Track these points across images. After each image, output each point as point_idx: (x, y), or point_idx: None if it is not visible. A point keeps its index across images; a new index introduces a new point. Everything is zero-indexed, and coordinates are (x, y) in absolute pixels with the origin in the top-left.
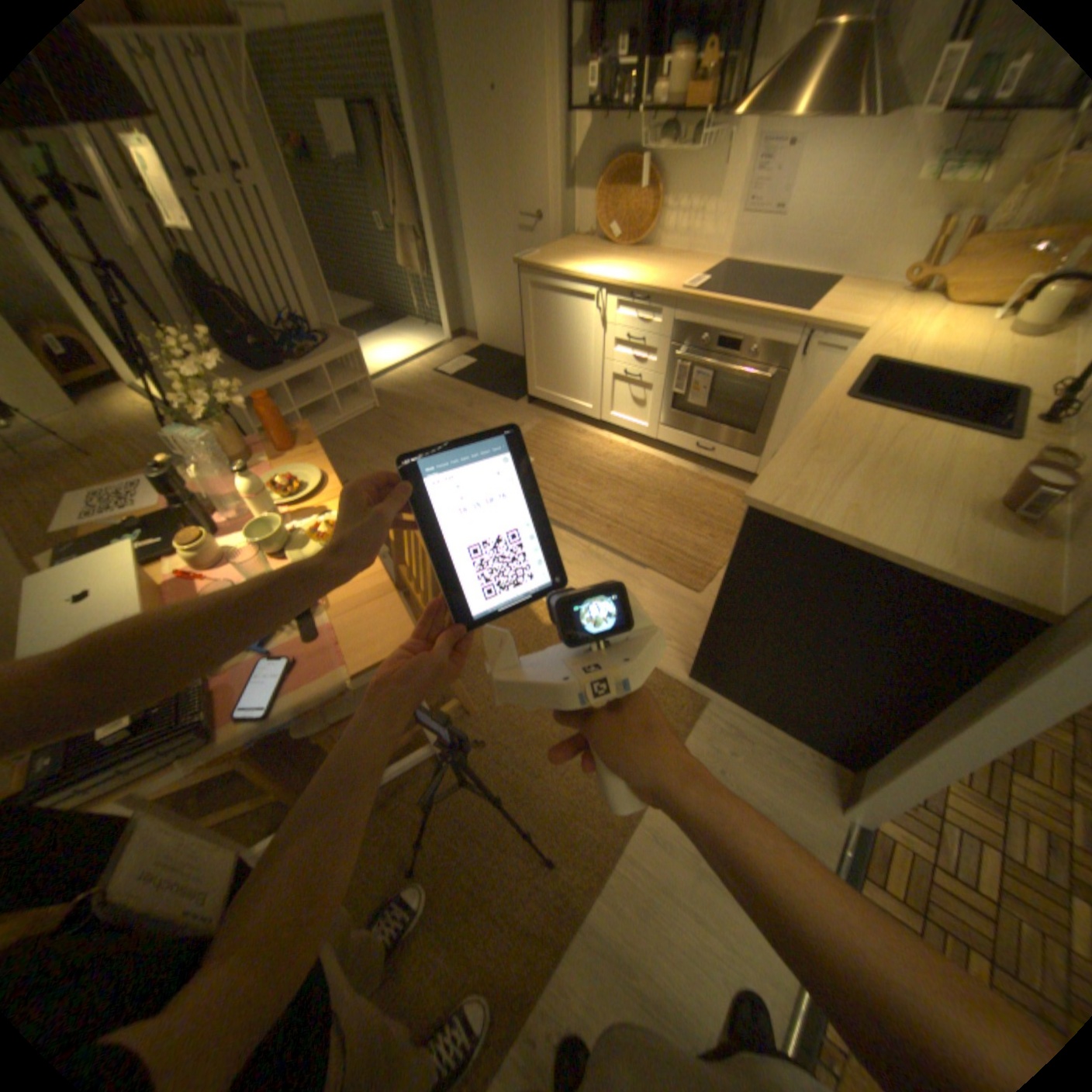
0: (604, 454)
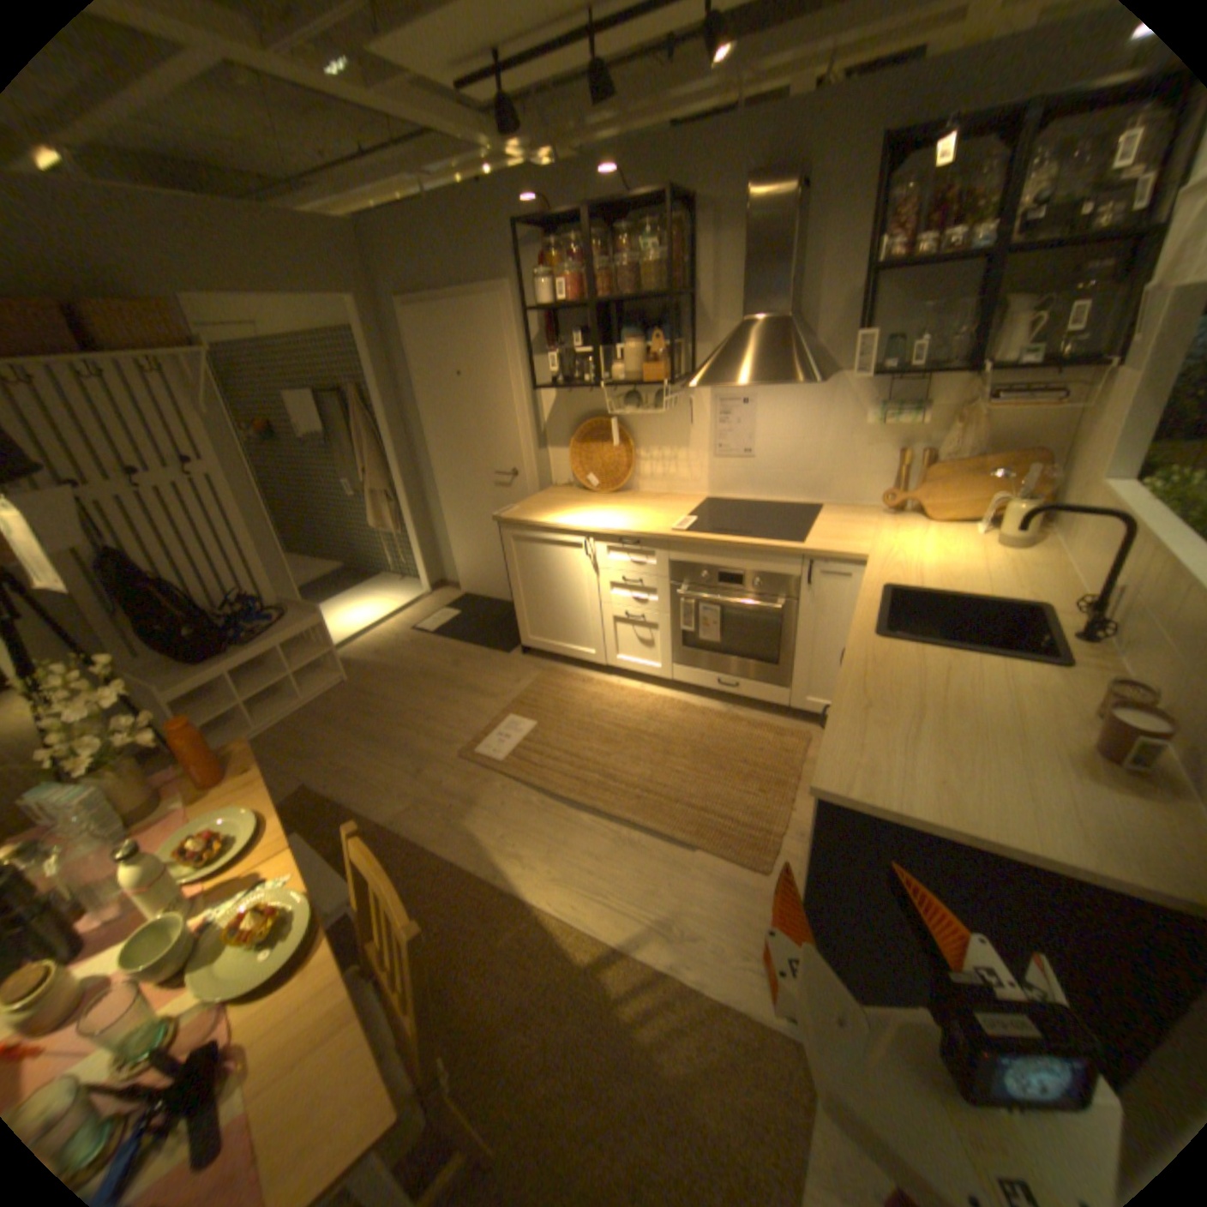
0: (618, 703)
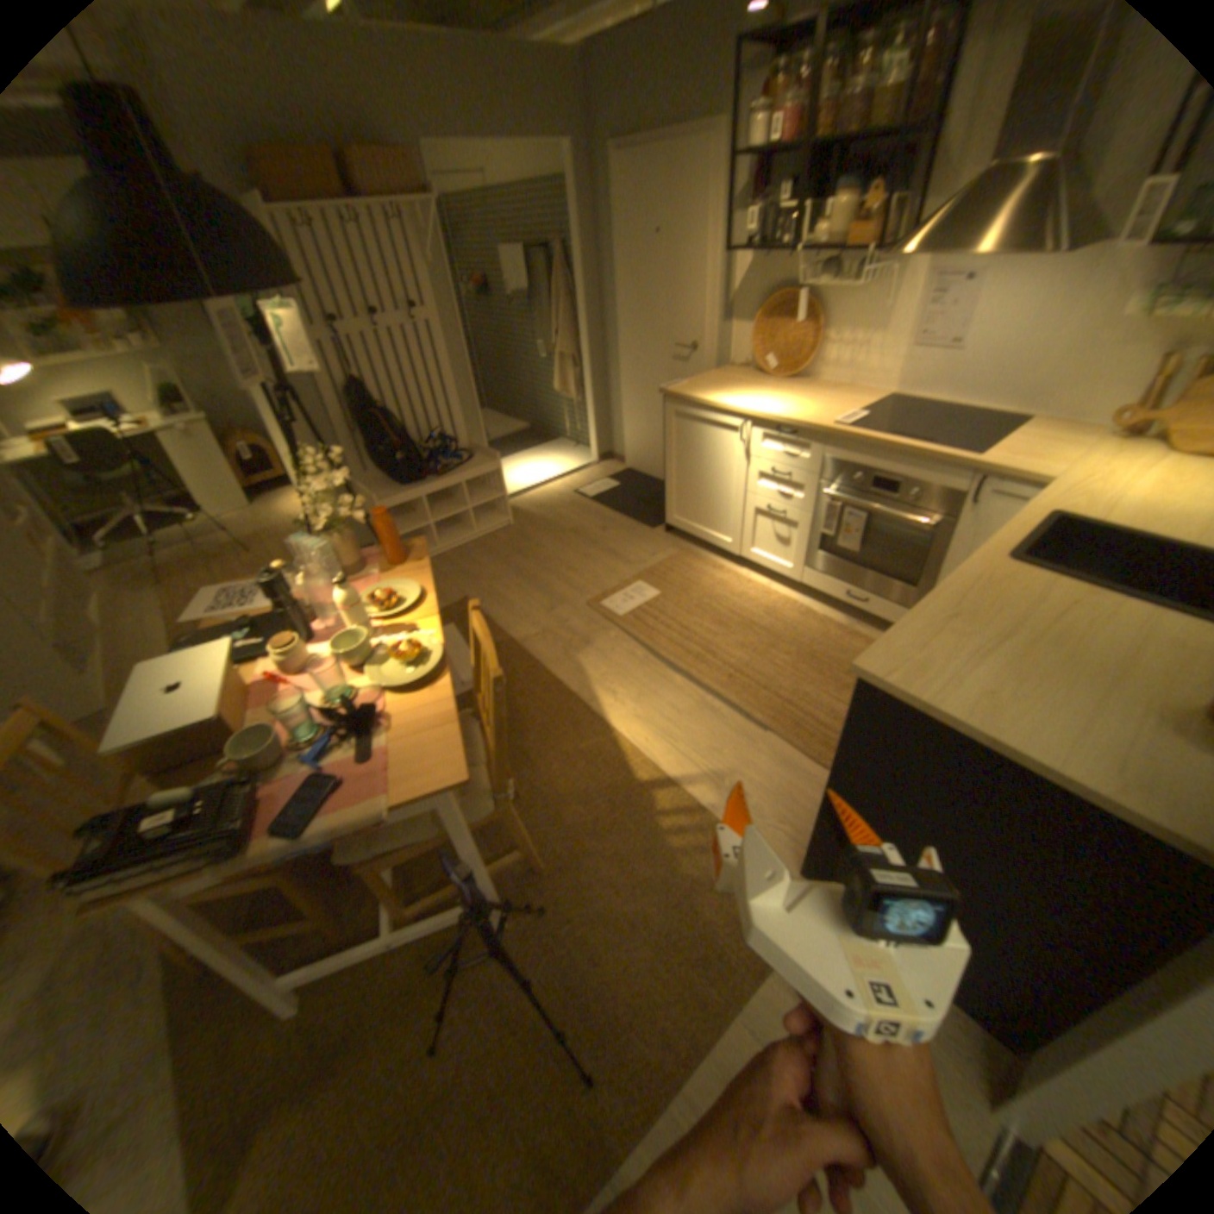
0: (739, 594)
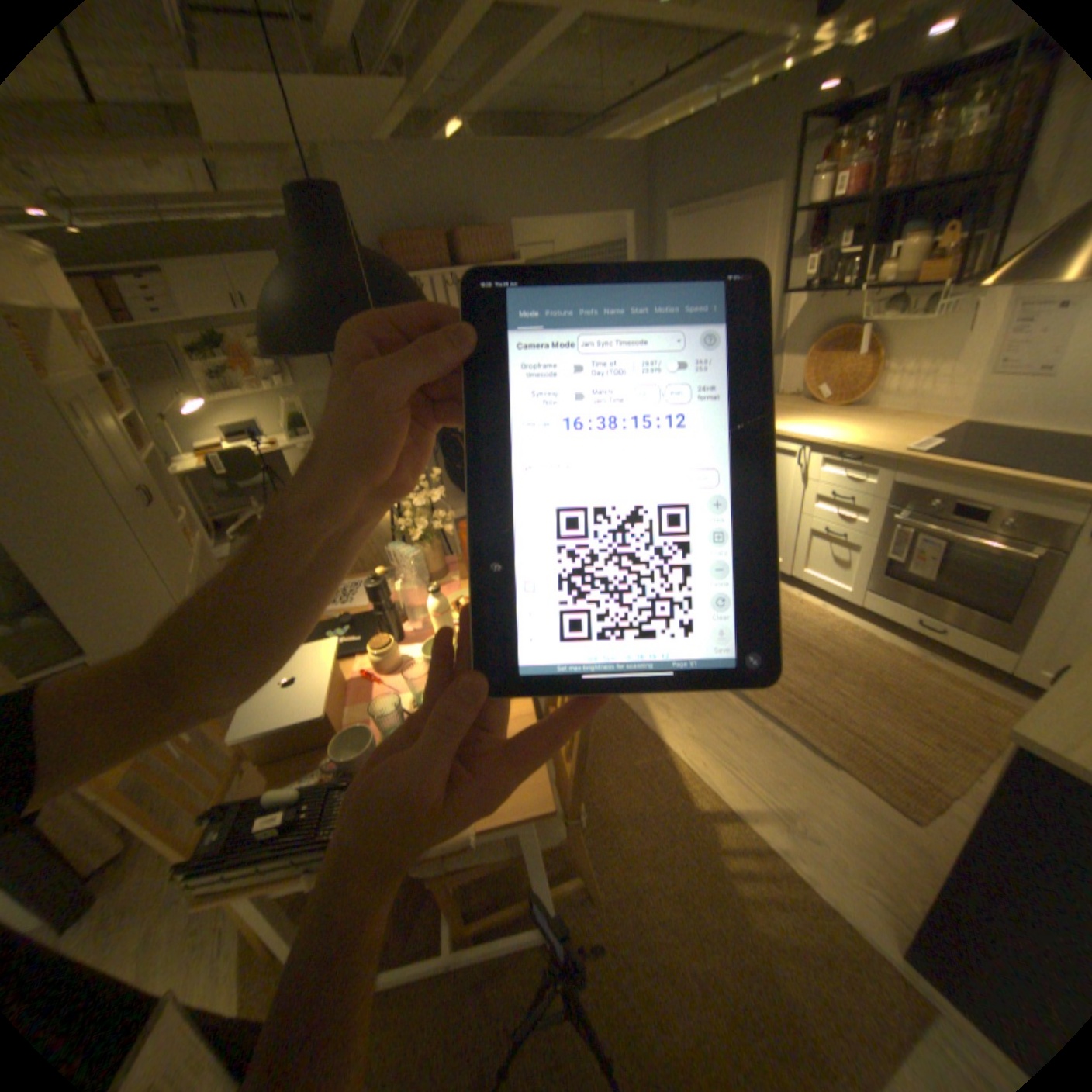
0: (794, 614)
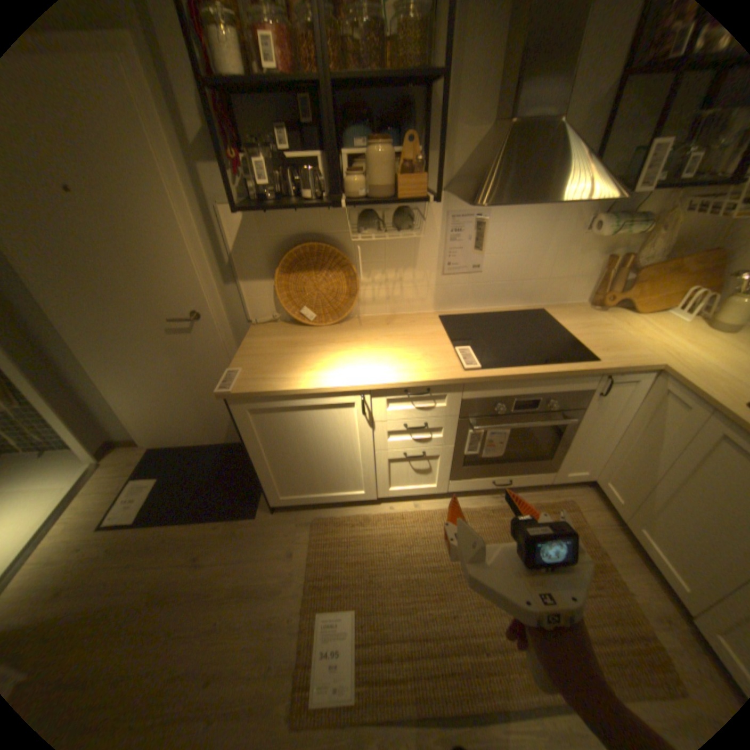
0: (413, 537)
